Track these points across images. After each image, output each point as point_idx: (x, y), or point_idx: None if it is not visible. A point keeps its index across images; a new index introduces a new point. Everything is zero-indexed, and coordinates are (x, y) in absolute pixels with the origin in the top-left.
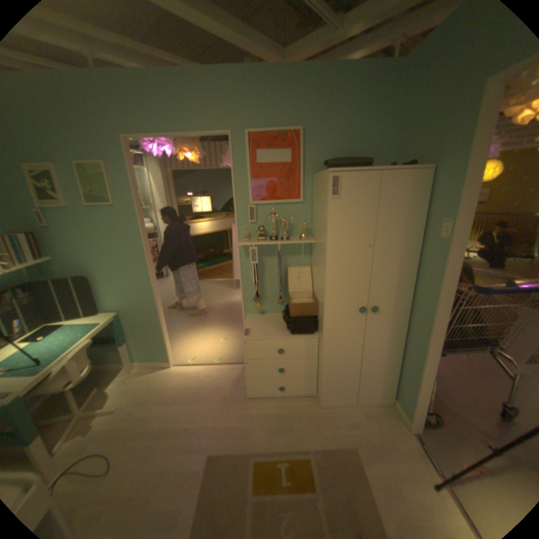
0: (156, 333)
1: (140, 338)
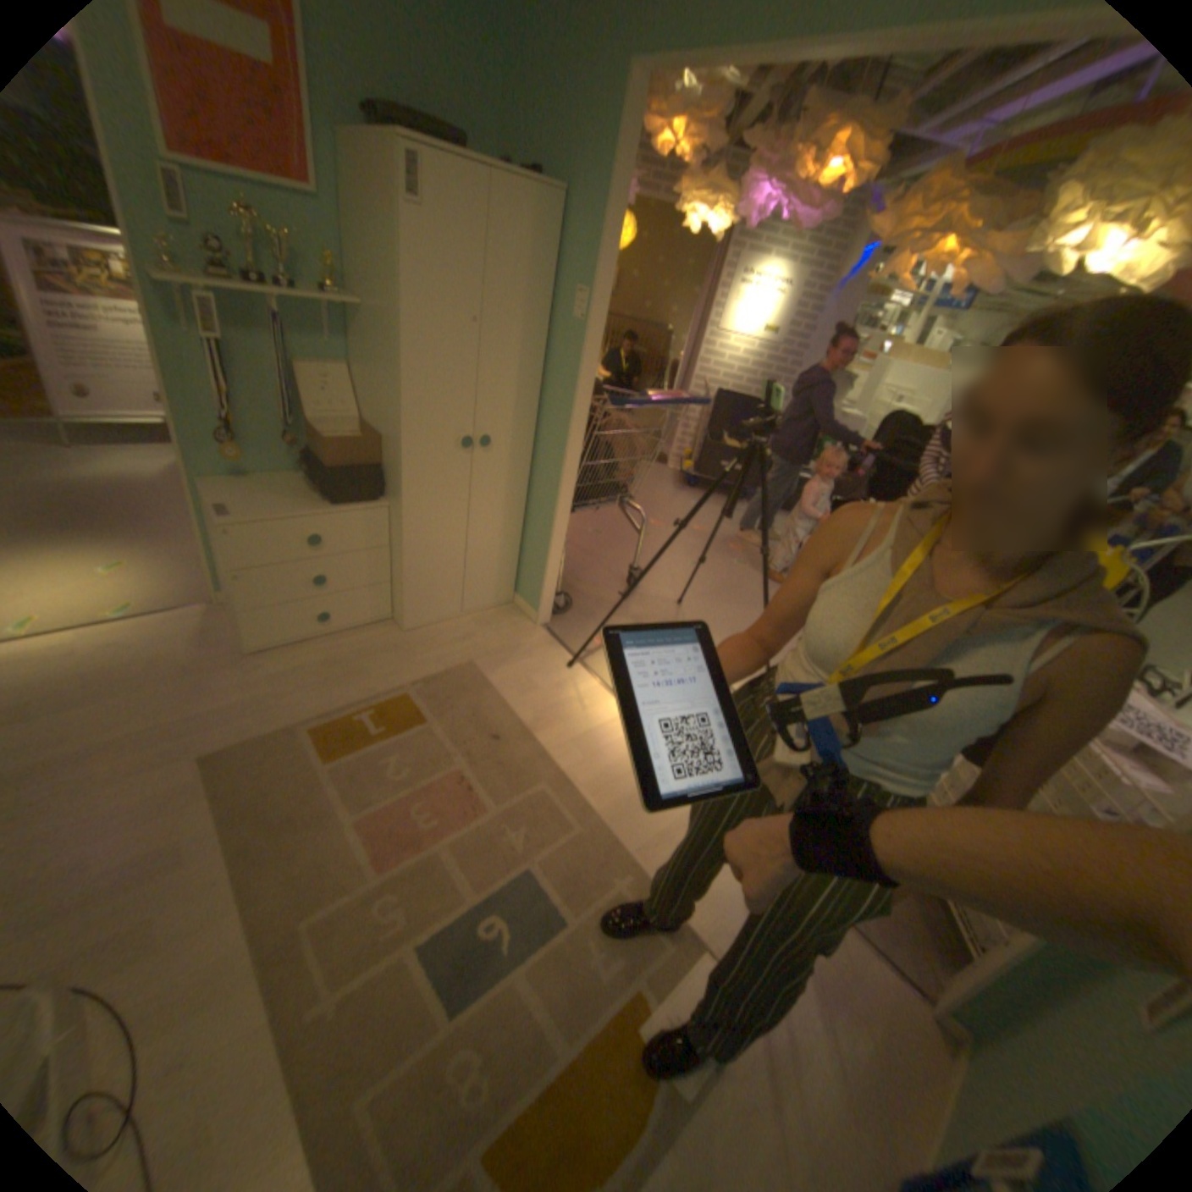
0: None
1: None
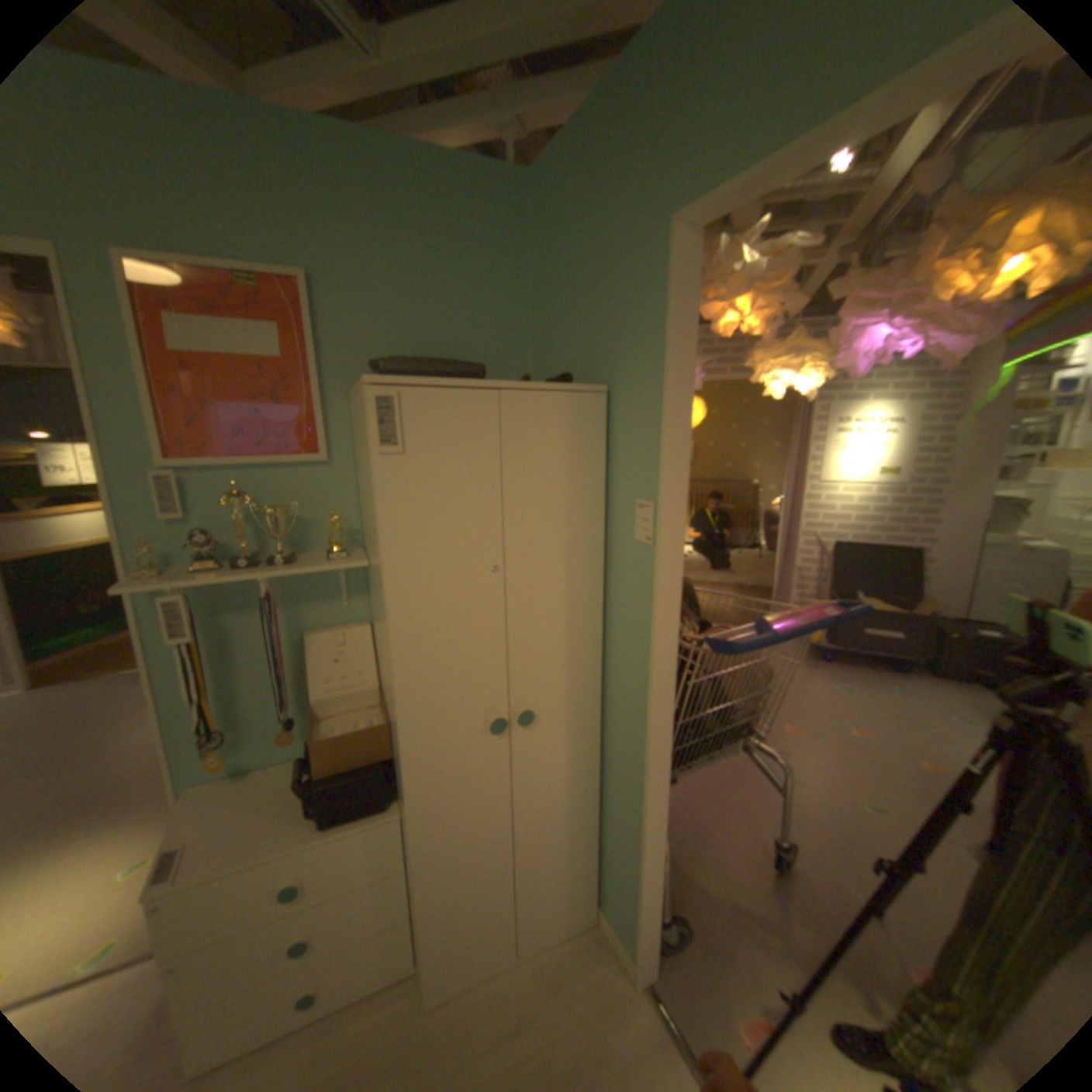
0: None
1: None
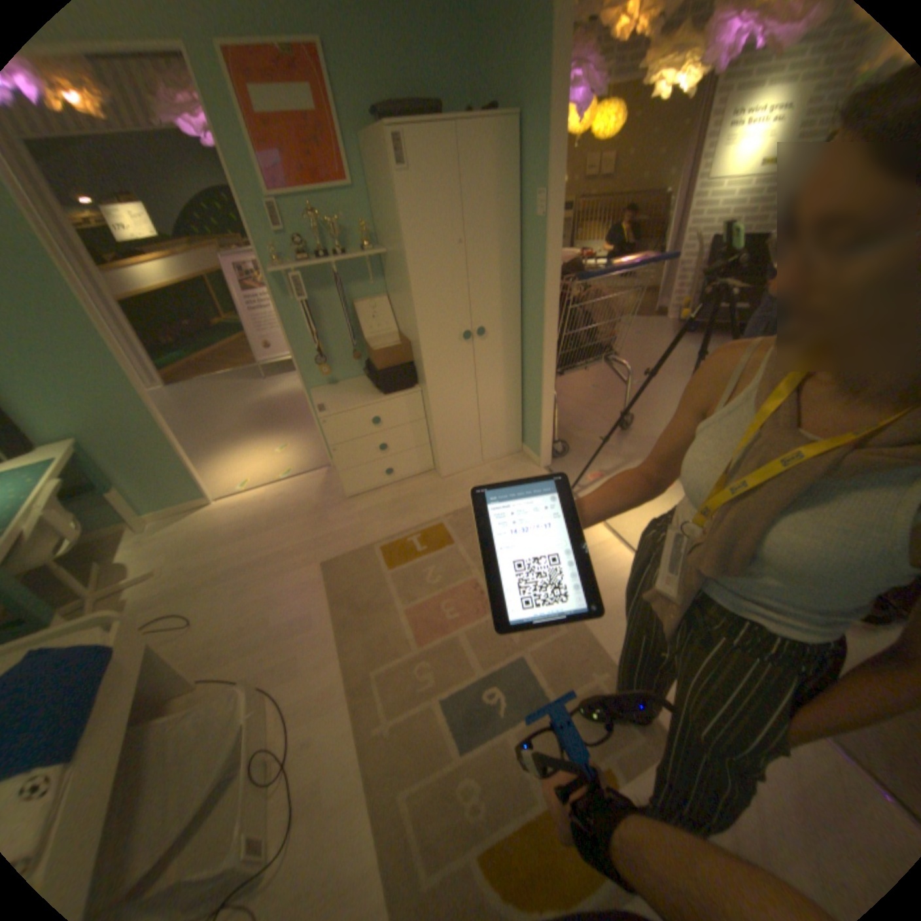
0: (166, 456)
1: (139, 472)
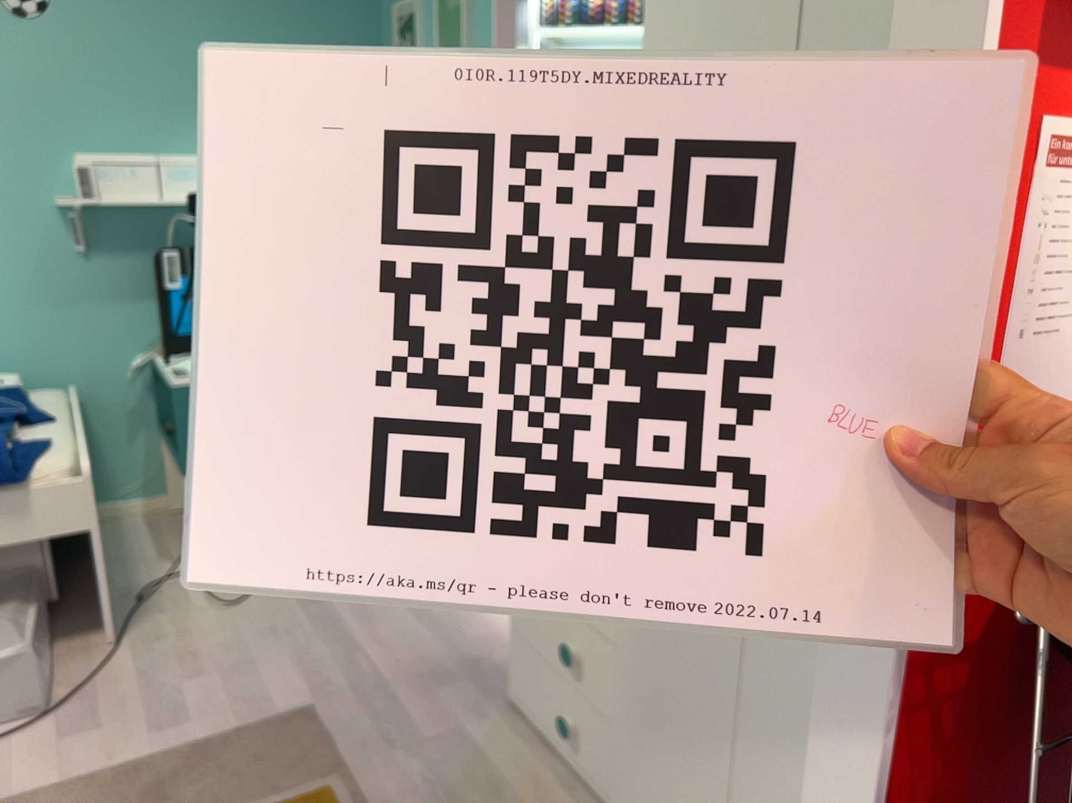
0: None
1: None
